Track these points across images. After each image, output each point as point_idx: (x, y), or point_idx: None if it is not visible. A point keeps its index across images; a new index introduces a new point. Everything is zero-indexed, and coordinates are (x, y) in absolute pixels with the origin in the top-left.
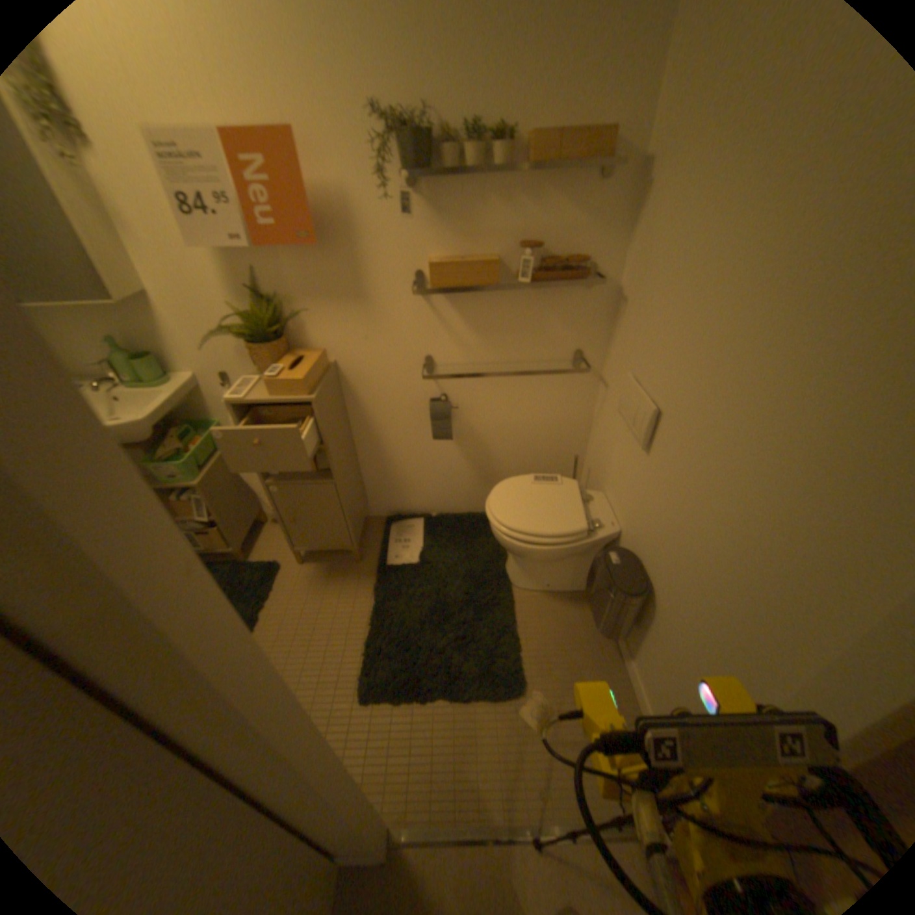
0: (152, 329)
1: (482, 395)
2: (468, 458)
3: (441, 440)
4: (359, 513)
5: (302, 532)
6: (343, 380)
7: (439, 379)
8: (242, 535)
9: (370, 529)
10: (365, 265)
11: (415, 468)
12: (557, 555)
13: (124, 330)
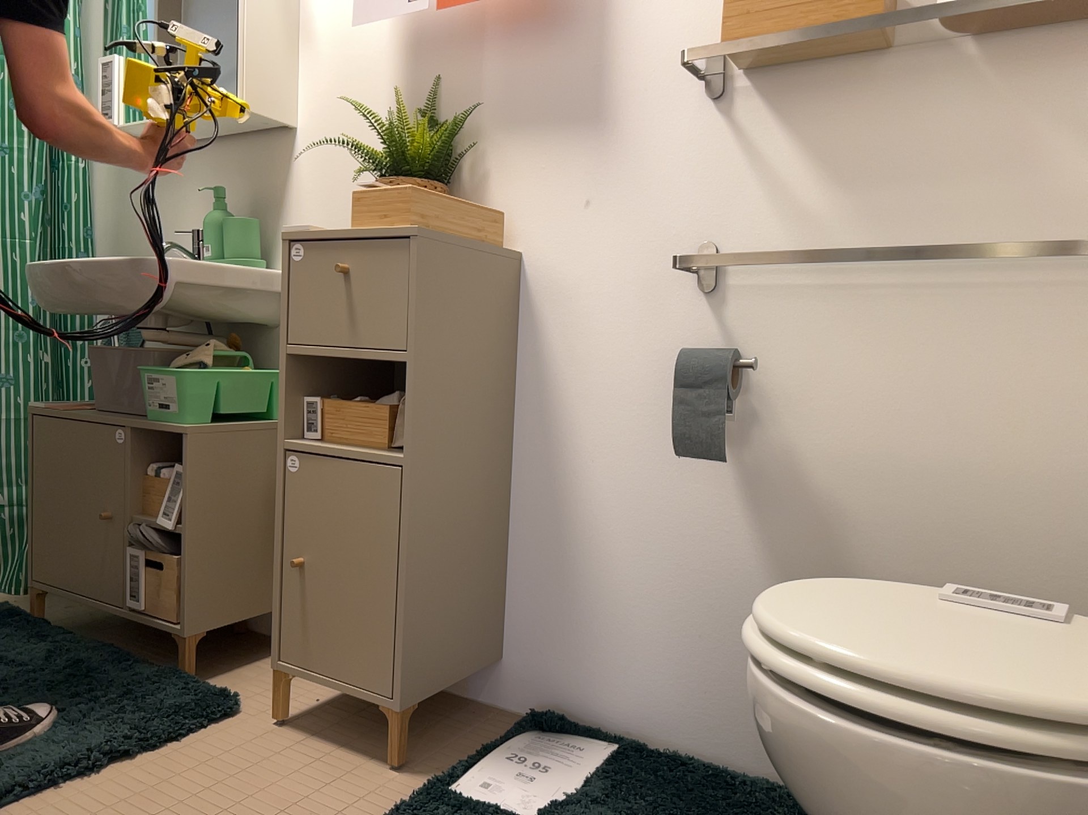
0: (287, 195)
1: (831, 360)
2: (778, 562)
3: (711, 483)
4: (459, 634)
5: (313, 606)
6: (526, 298)
7: (725, 304)
8: (228, 609)
9: (479, 720)
10: (615, 57)
11: (634, 565)
12: (966, 795)
13: (257, 198)
